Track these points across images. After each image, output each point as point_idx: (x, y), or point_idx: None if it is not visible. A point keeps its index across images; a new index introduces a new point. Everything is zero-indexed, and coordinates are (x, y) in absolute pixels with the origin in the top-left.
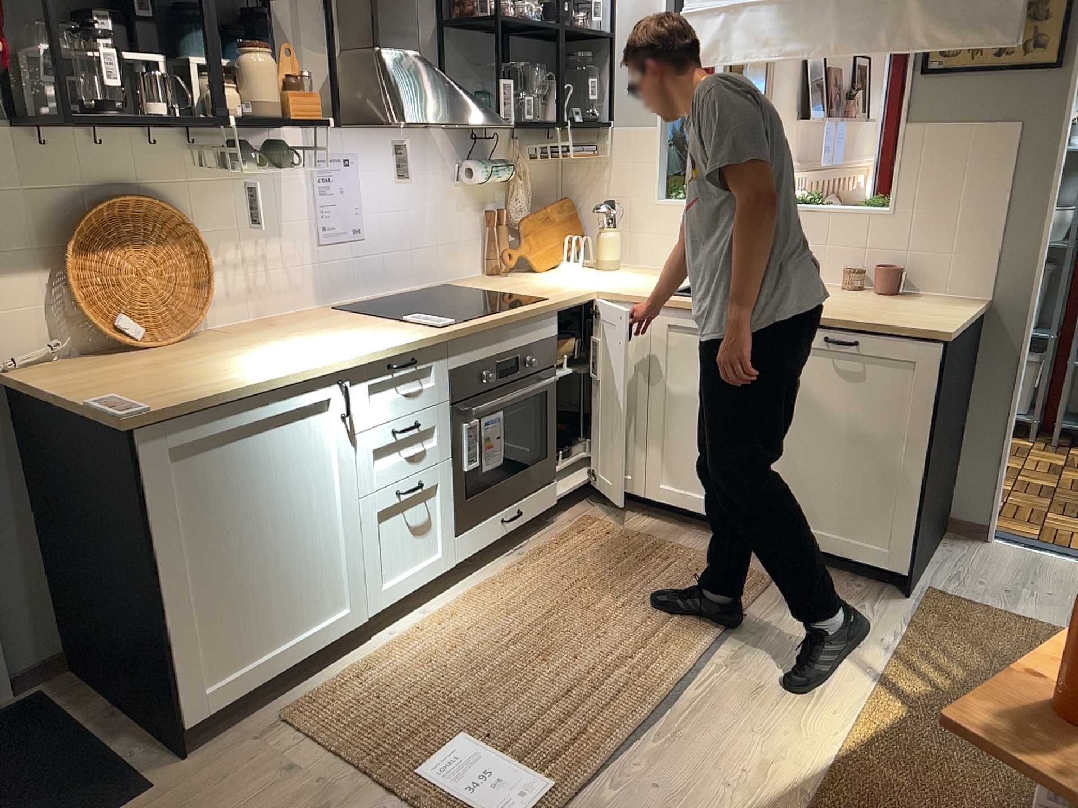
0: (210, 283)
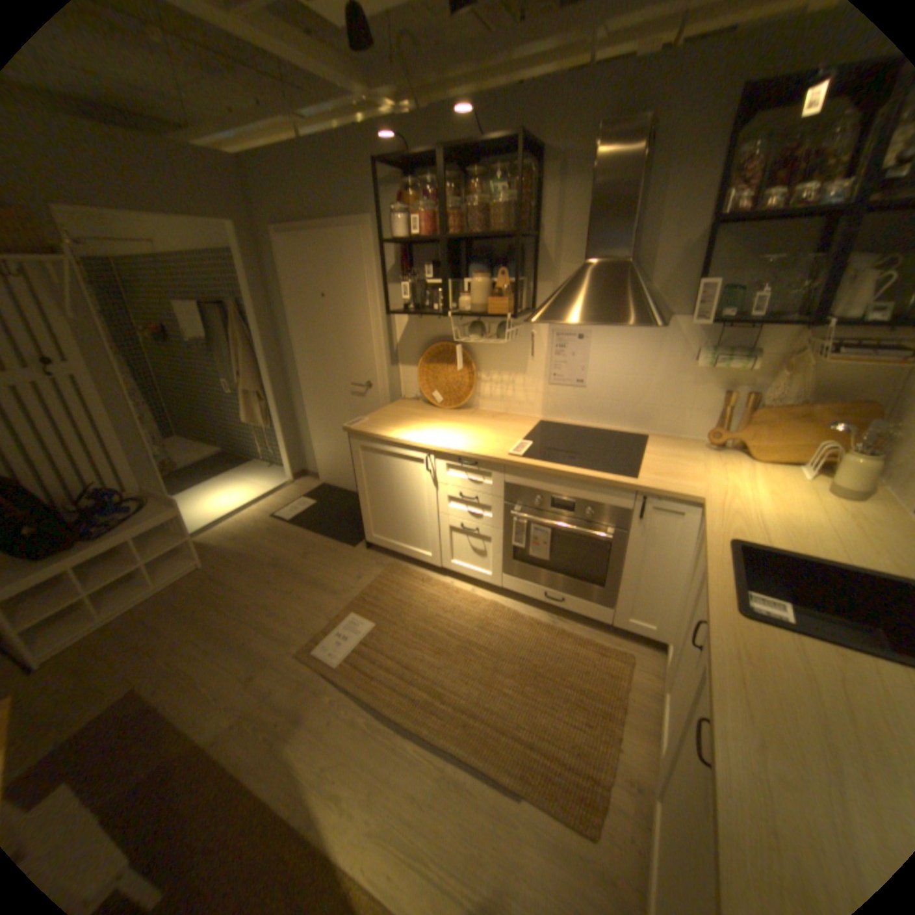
0: (472, 387)
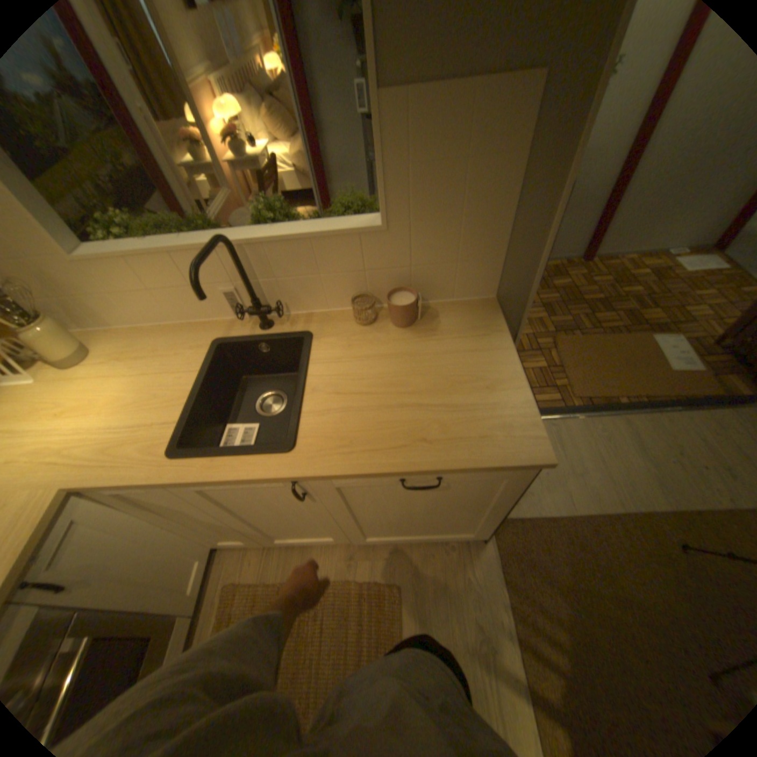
0: None
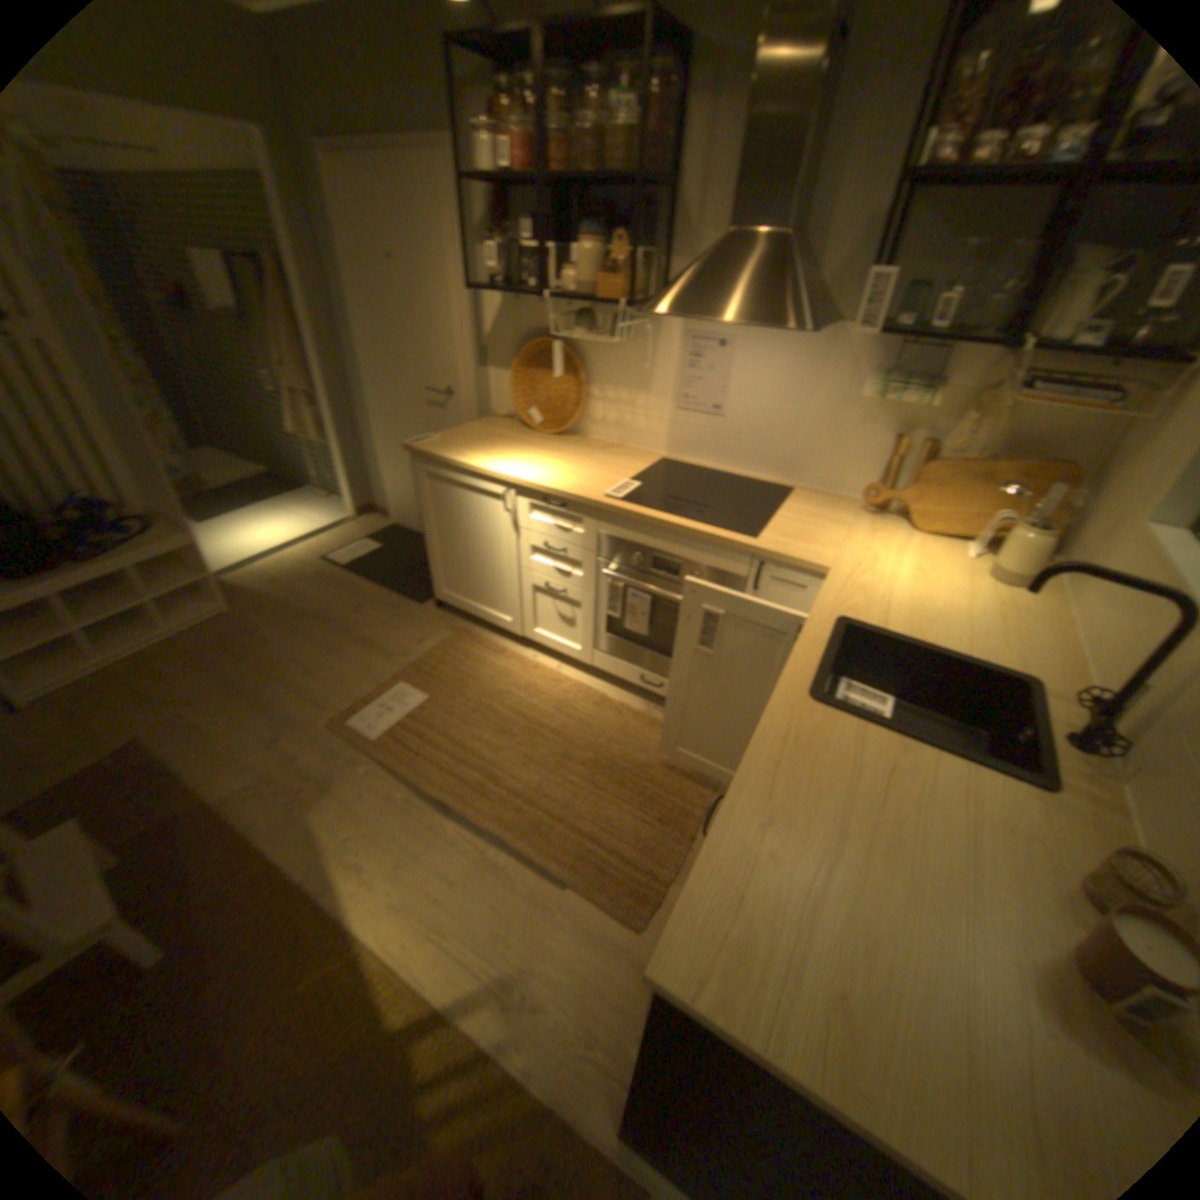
0: (578, 406)
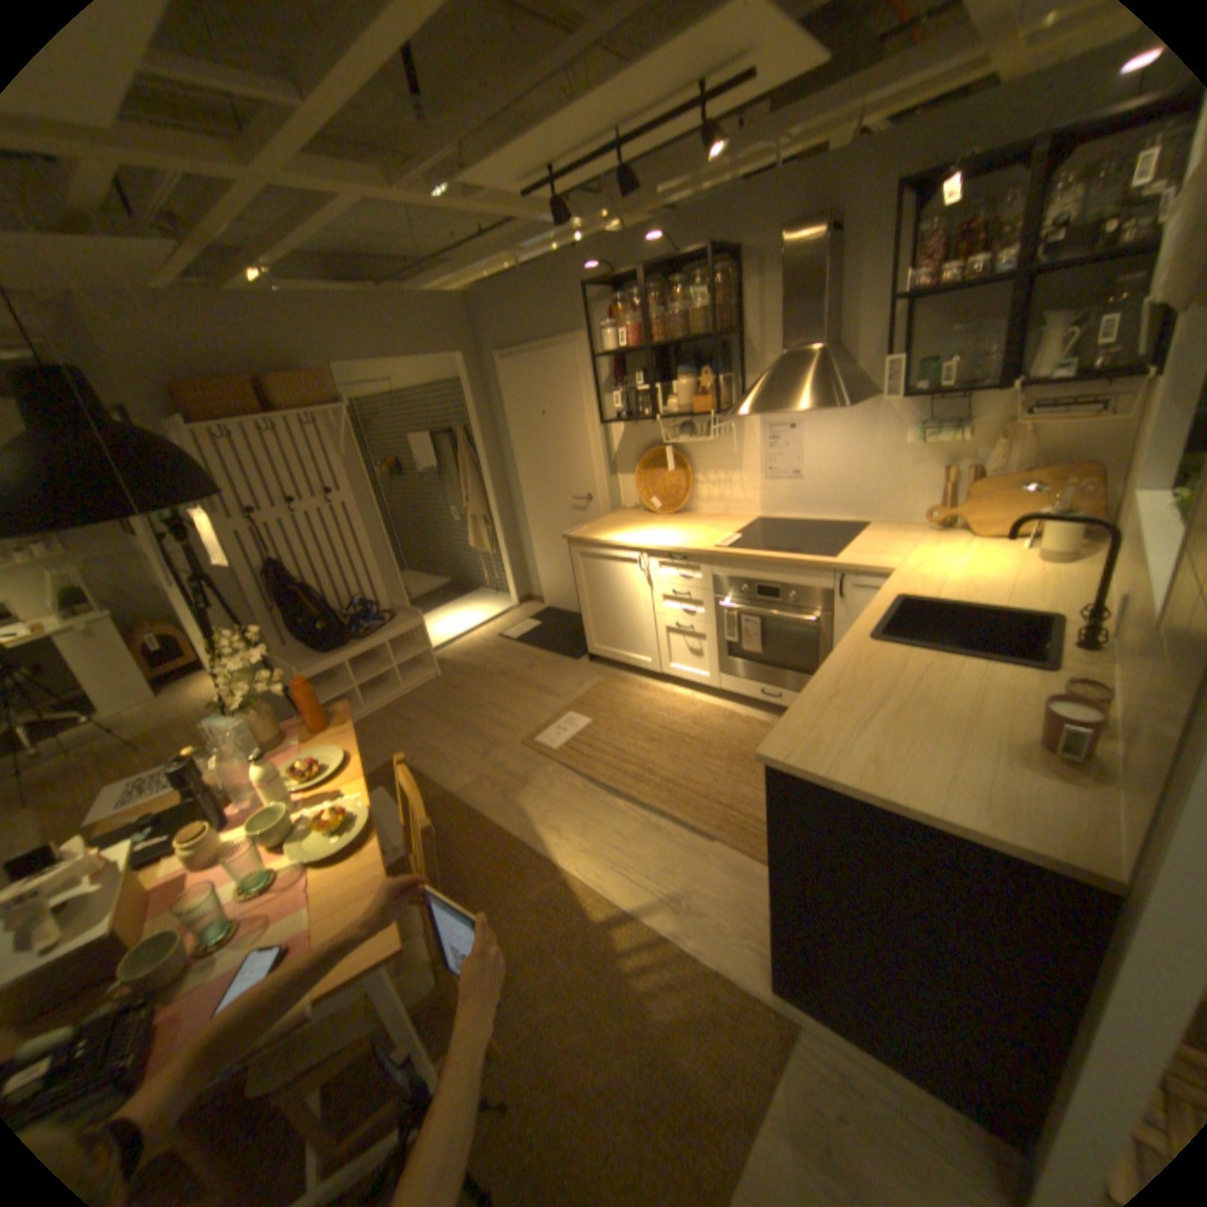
0: (688, 490)
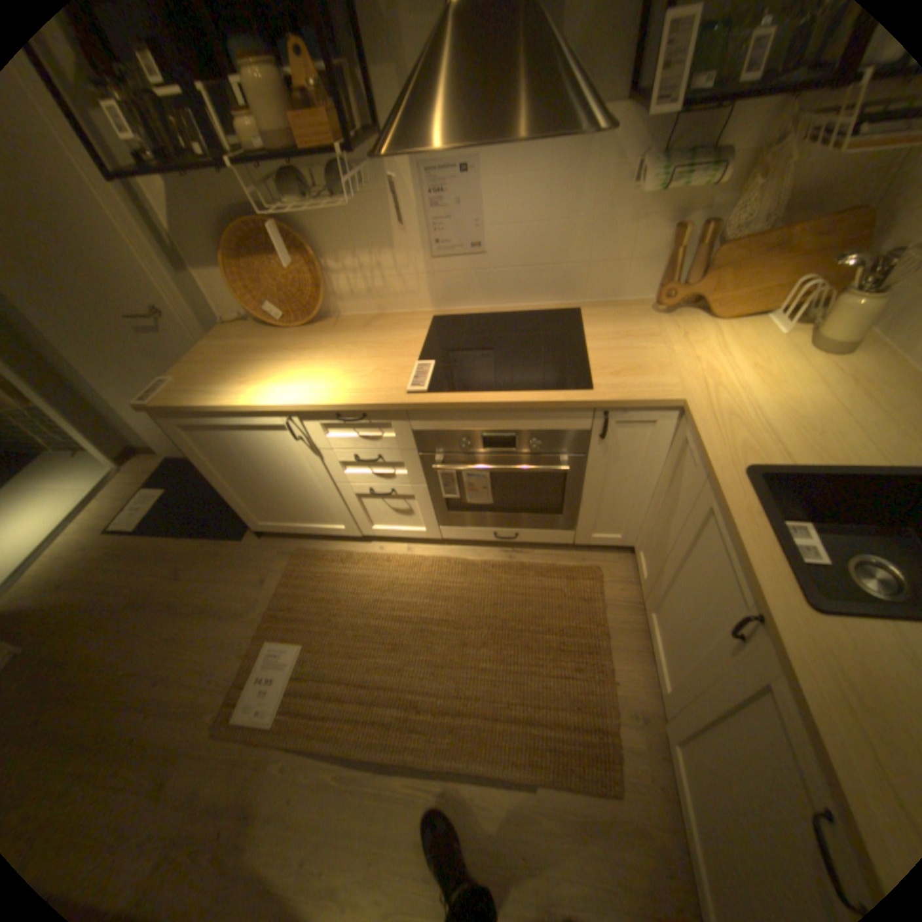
0: (320, 284)
